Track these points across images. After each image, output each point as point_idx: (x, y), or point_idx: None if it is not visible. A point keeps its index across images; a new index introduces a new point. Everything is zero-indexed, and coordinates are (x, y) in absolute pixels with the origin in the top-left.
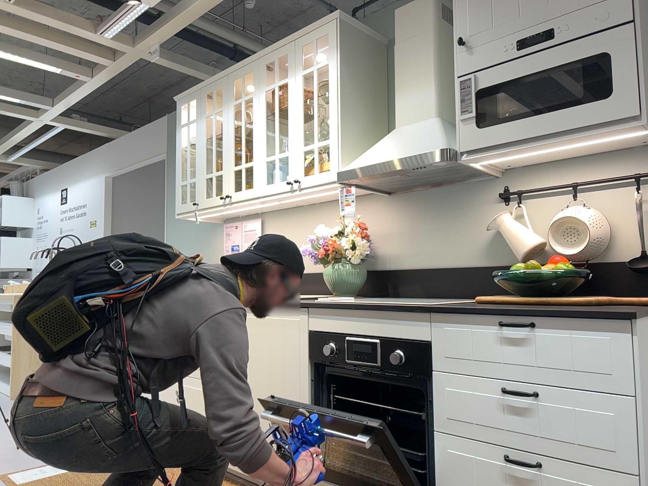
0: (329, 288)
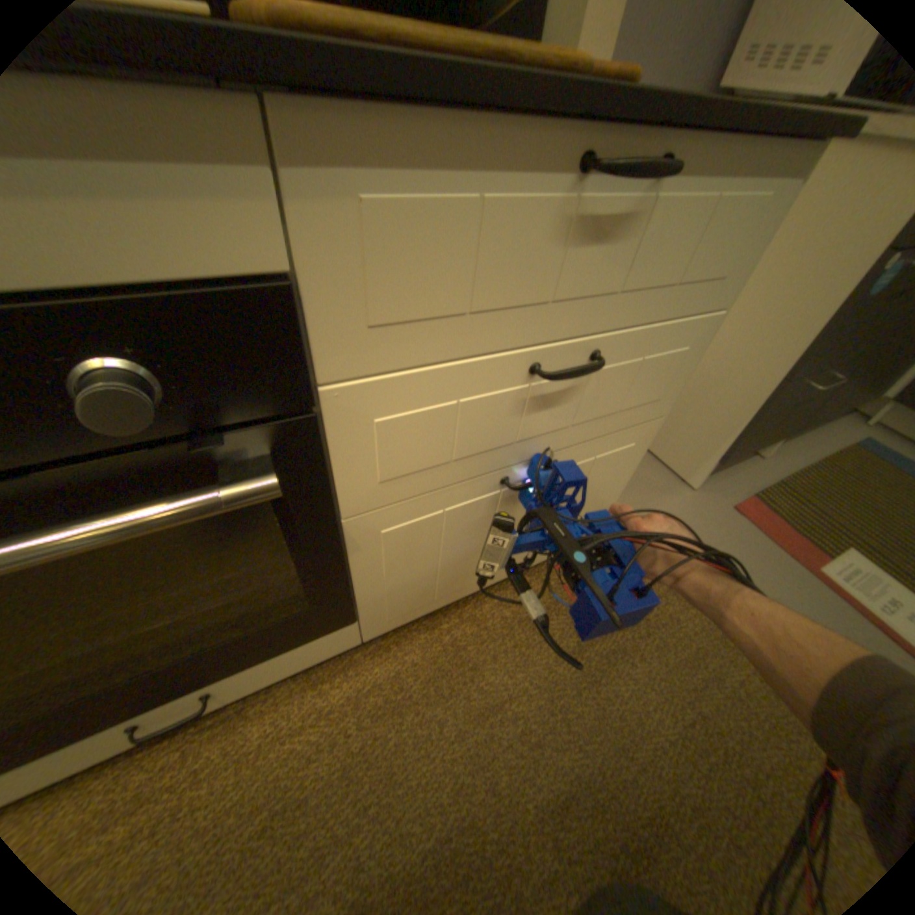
0: None
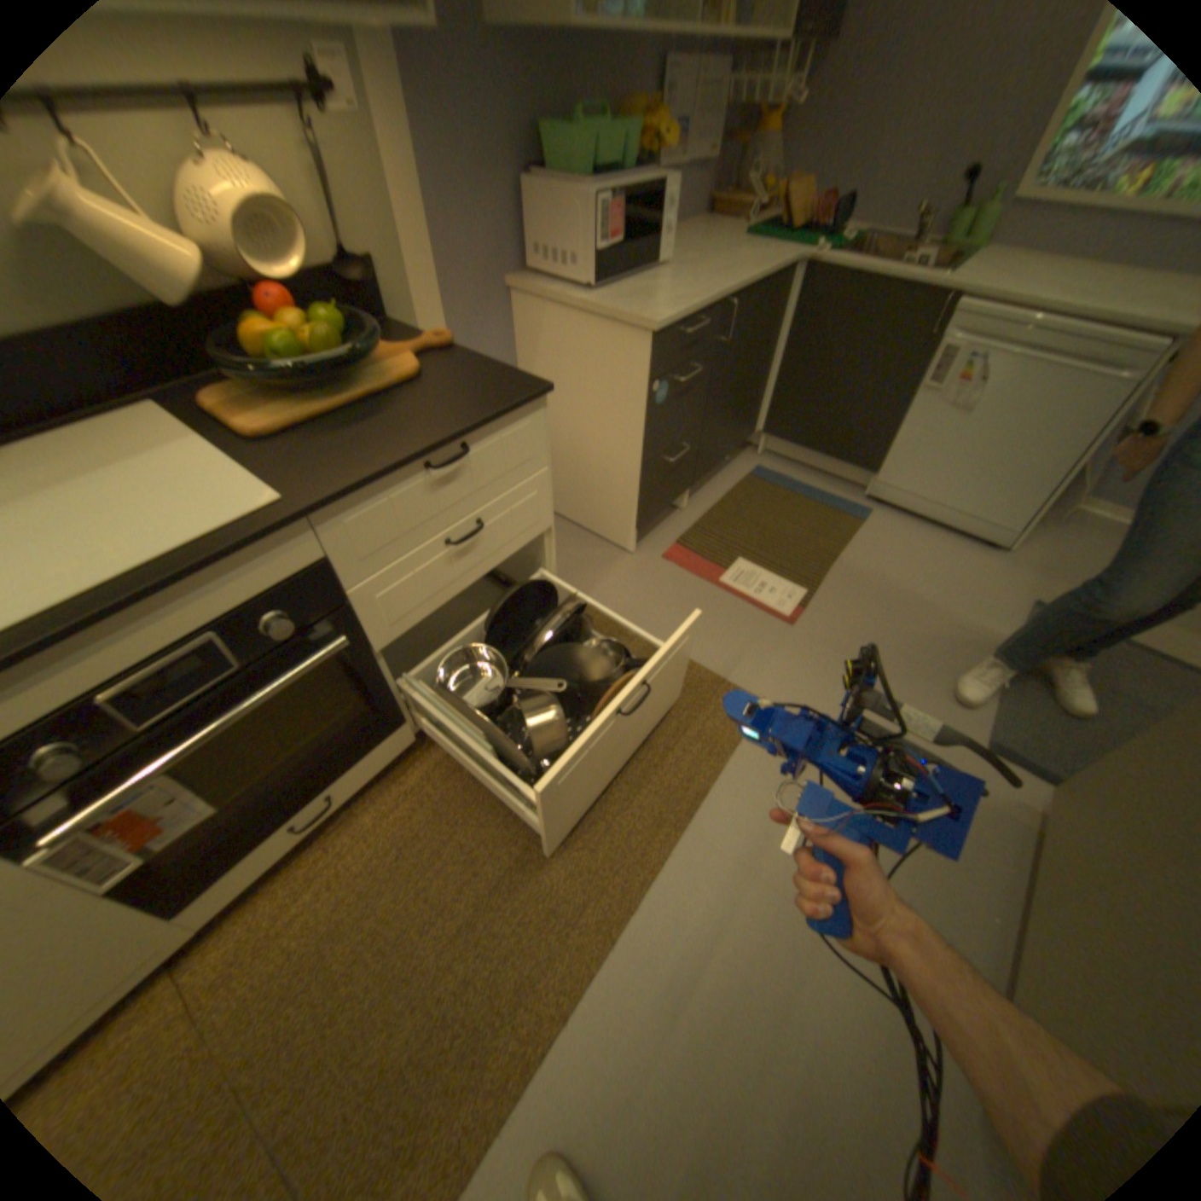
0: None
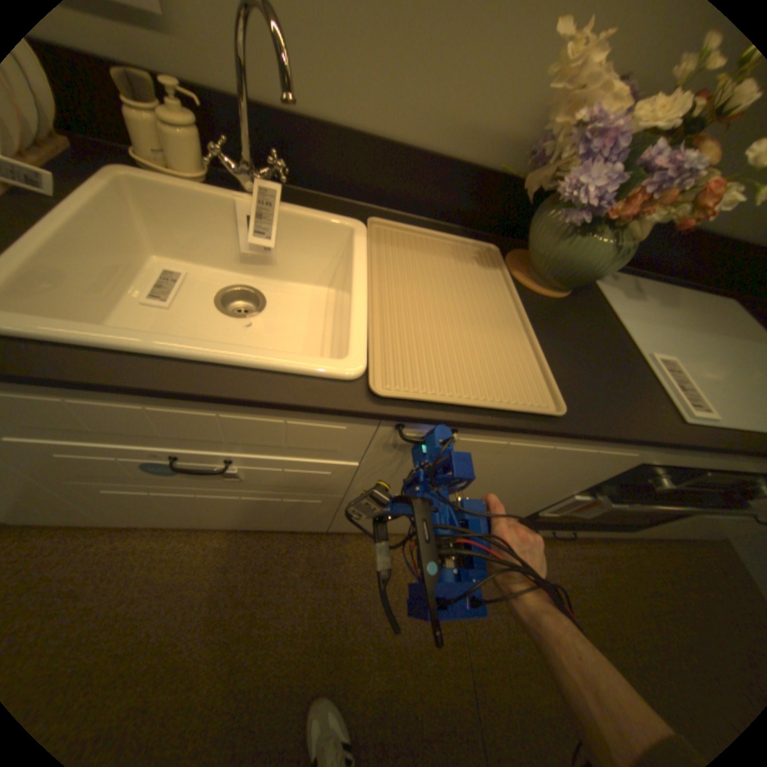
0: (534, 262)
